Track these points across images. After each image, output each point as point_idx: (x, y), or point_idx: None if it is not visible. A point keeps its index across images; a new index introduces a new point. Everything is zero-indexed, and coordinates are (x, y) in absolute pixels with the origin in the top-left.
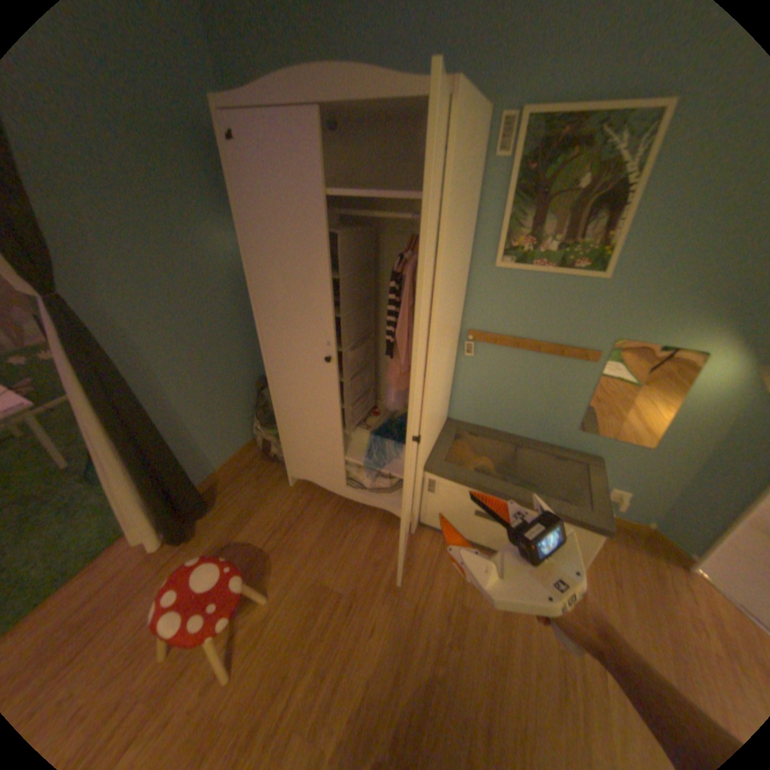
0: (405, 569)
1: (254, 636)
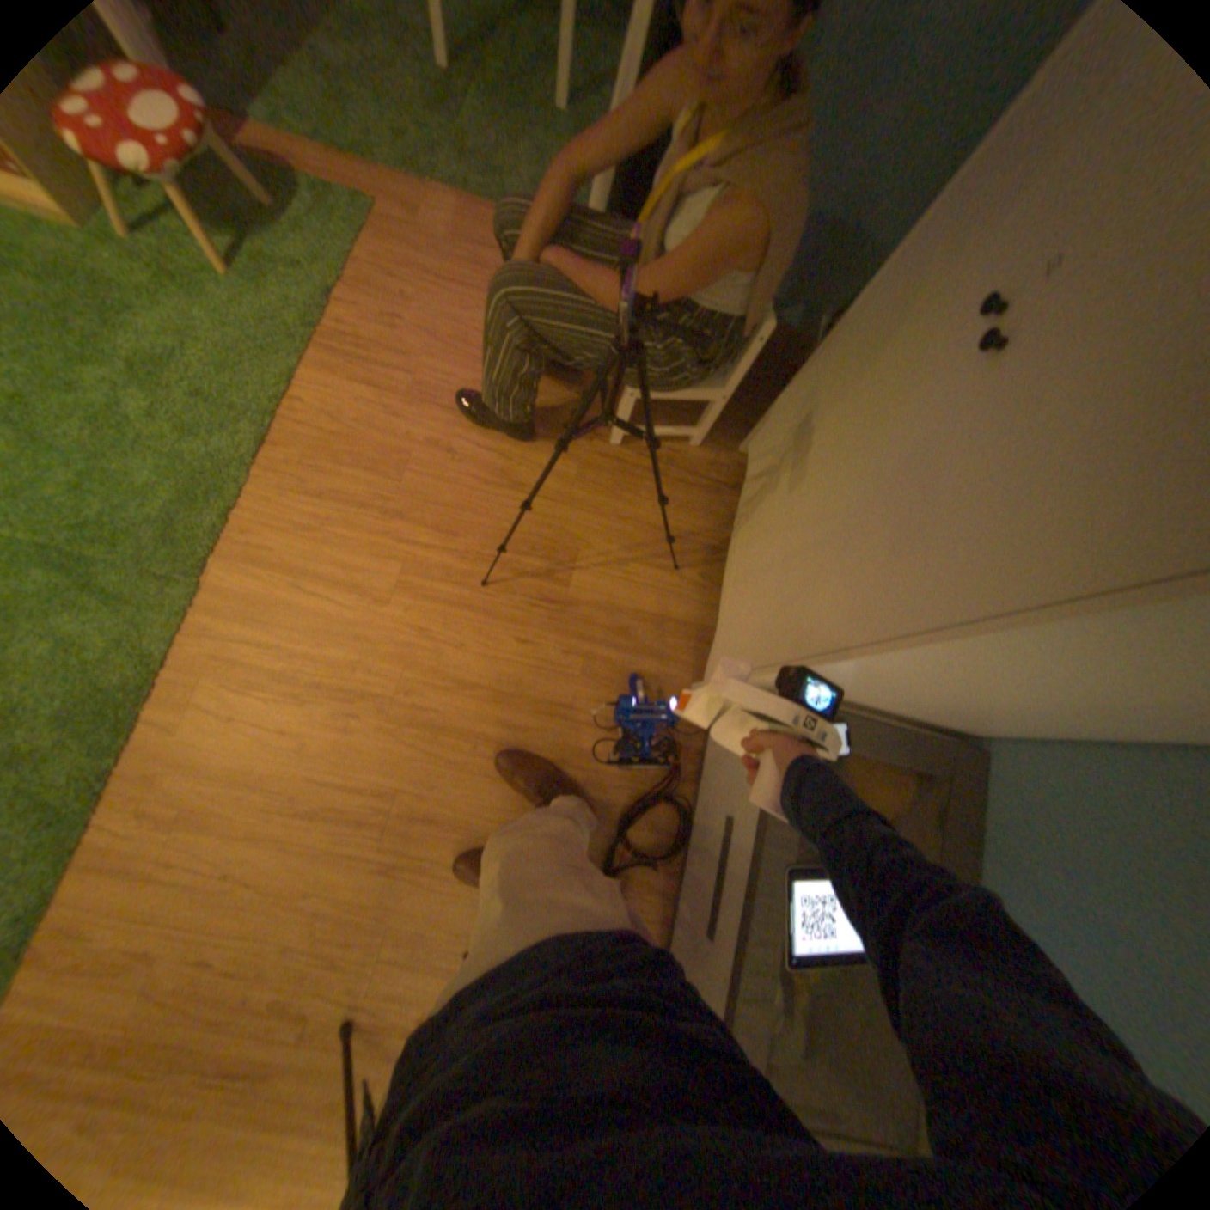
0: (624, 684)
1: (495, 480)
